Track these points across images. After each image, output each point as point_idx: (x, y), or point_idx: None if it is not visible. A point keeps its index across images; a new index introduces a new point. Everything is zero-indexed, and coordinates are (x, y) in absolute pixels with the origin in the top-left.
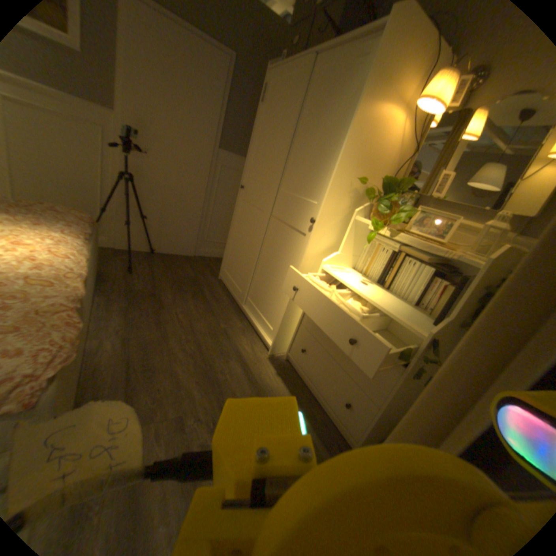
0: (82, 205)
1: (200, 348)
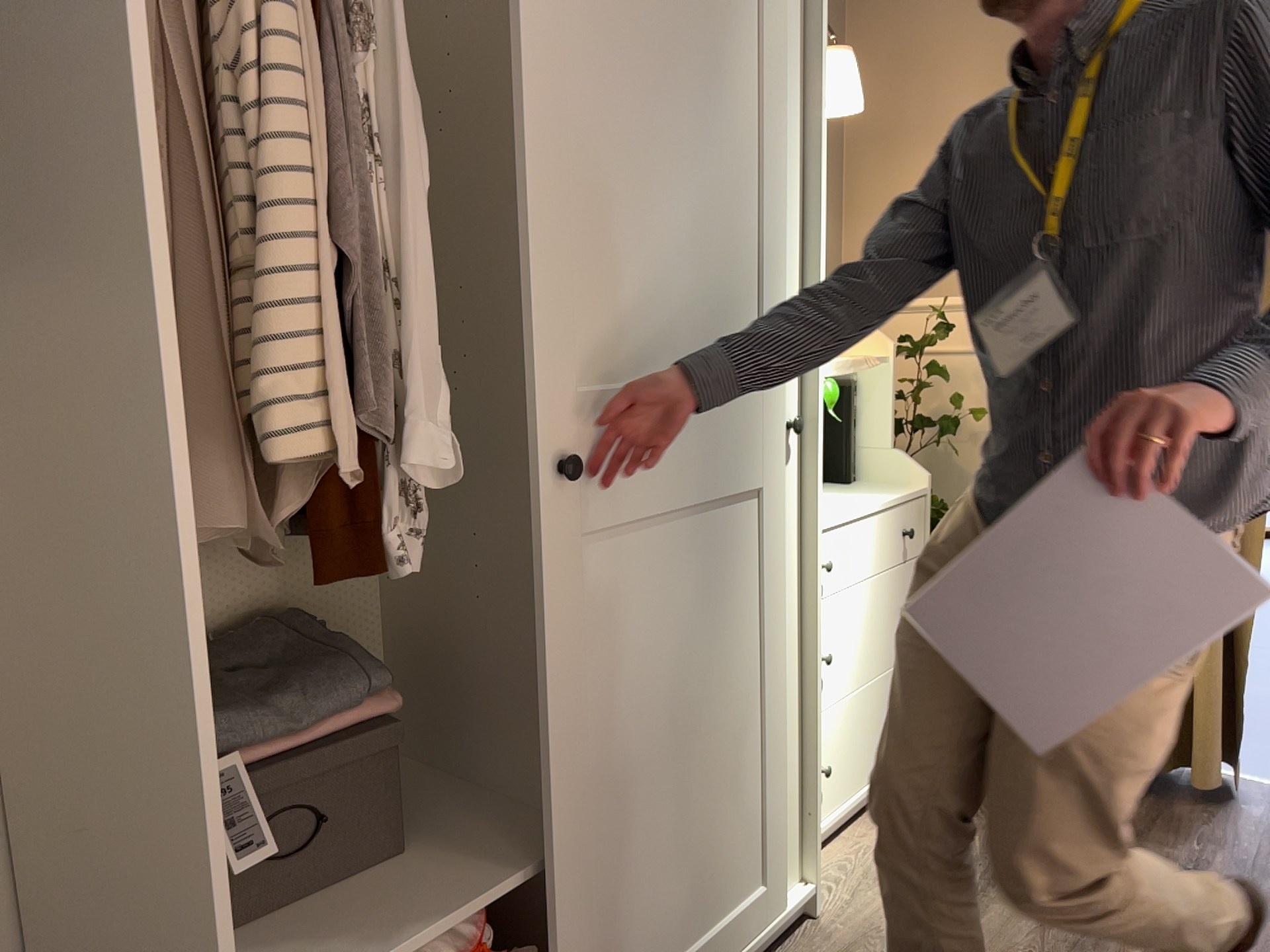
0: None
1: None
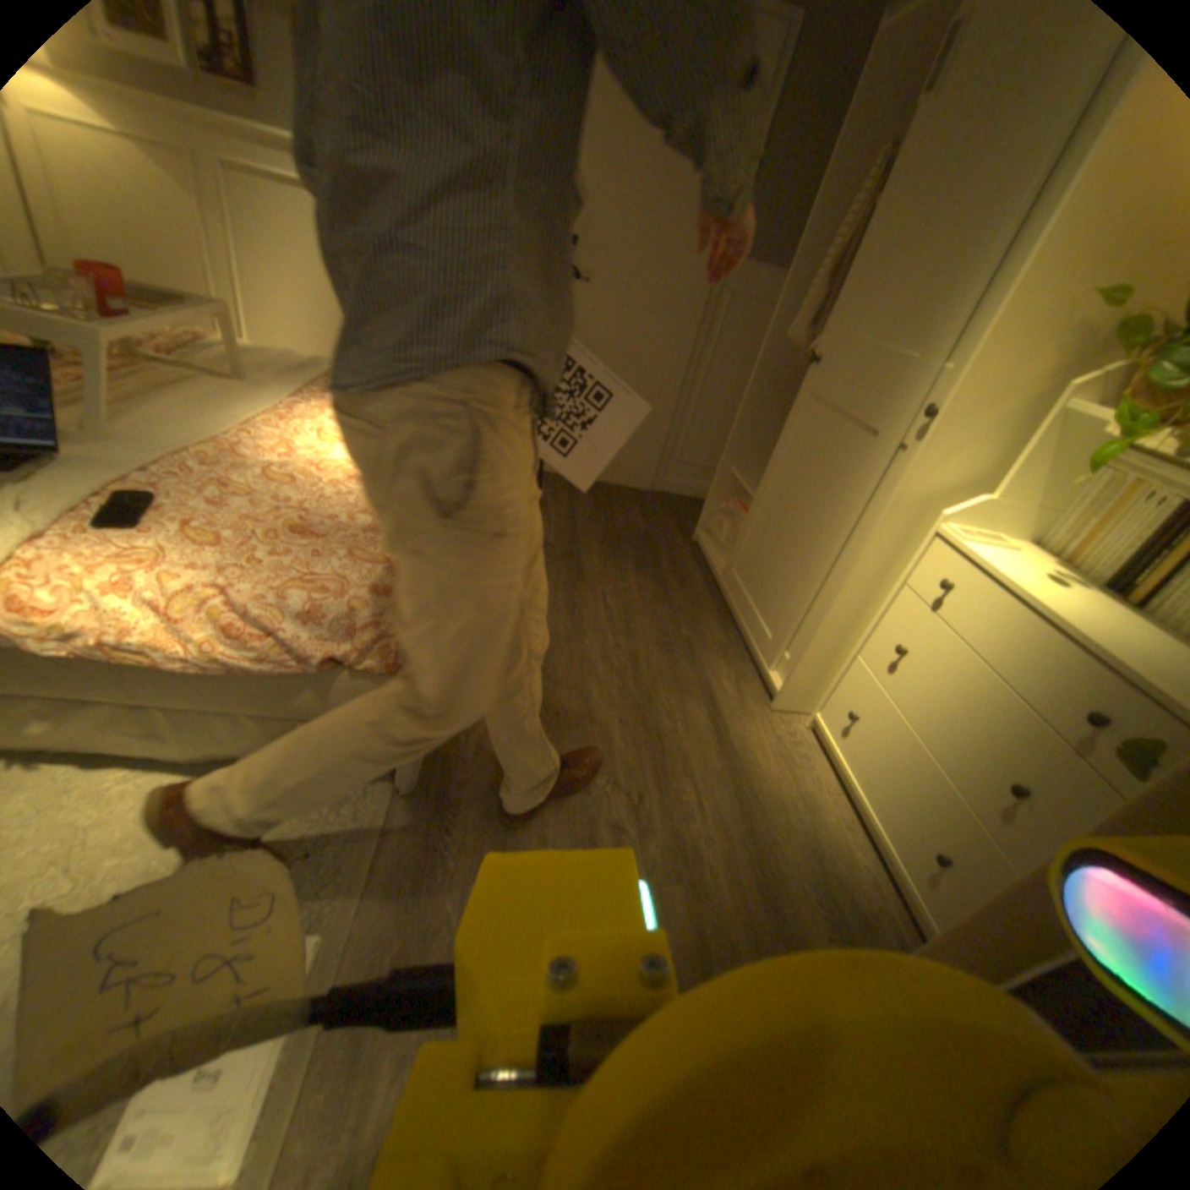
0: None
1: (635, 663)
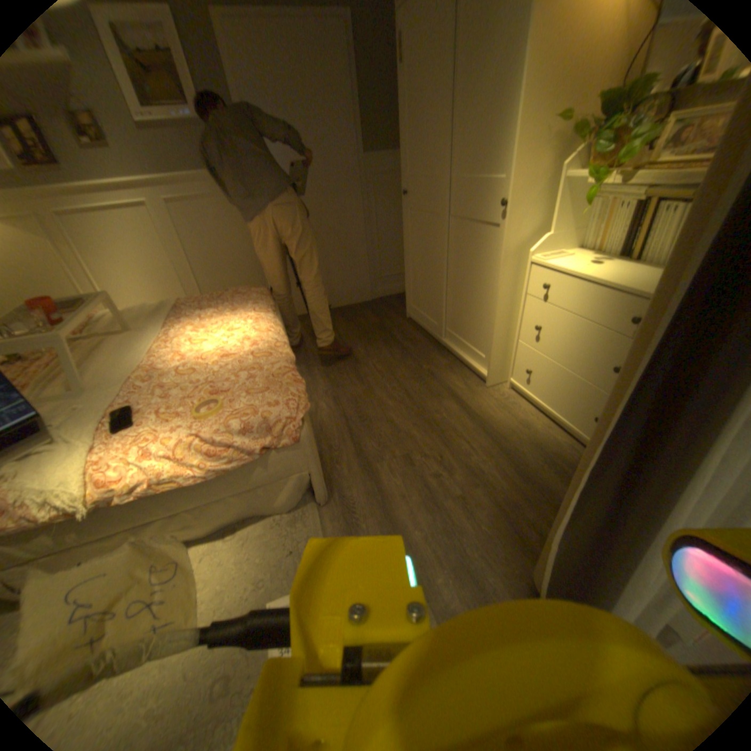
0: (252, 280)
1: (408, 393)
